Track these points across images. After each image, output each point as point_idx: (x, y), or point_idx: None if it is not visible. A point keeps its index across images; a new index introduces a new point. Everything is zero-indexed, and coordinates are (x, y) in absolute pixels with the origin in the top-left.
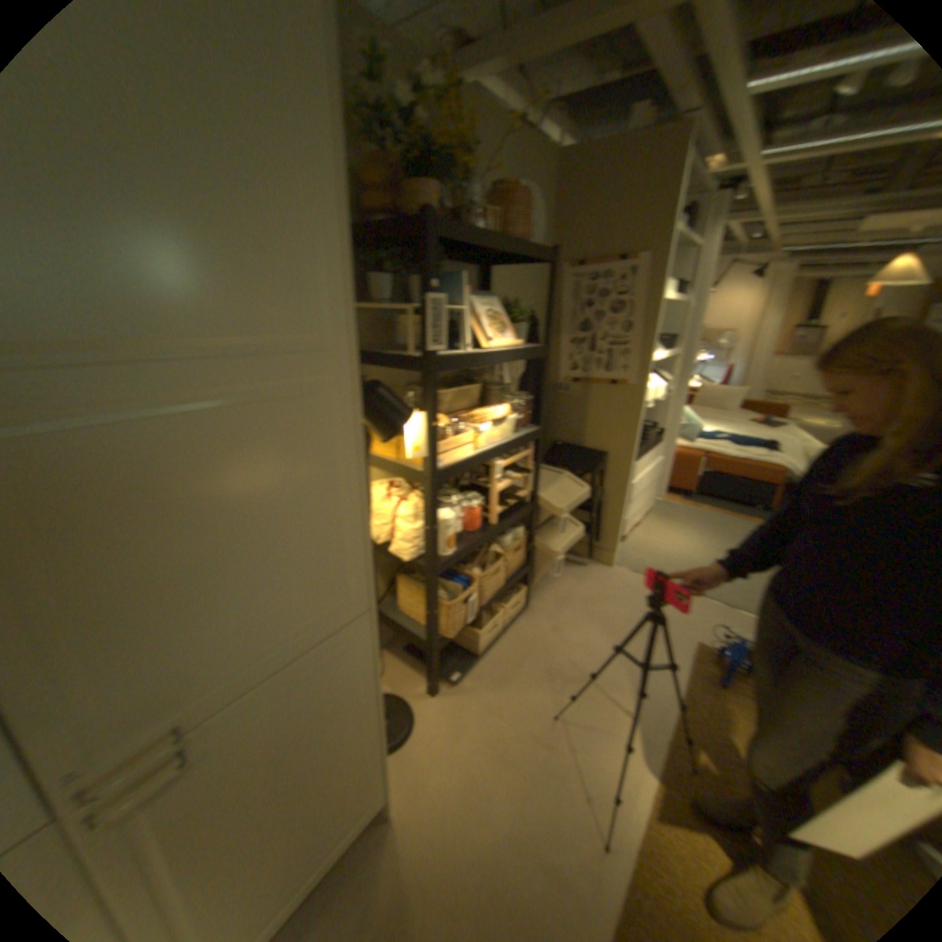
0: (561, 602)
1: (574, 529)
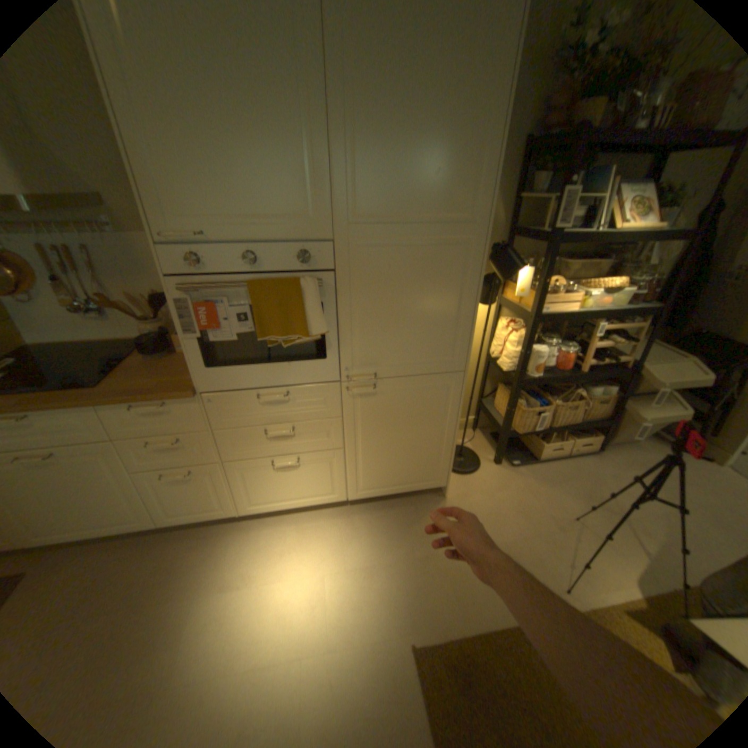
0: (635, 464)
1: (679, 410)
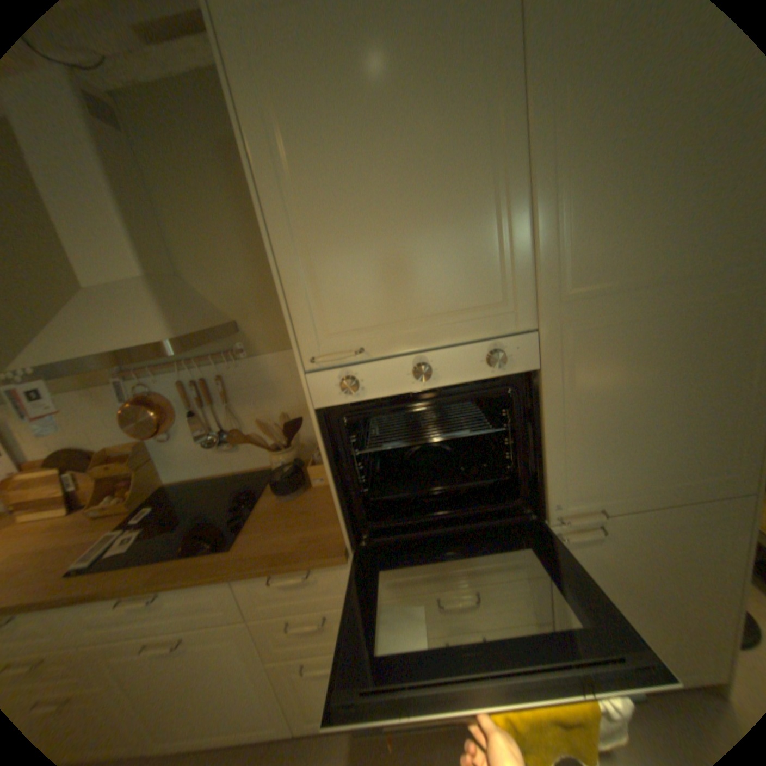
0: None
1: None
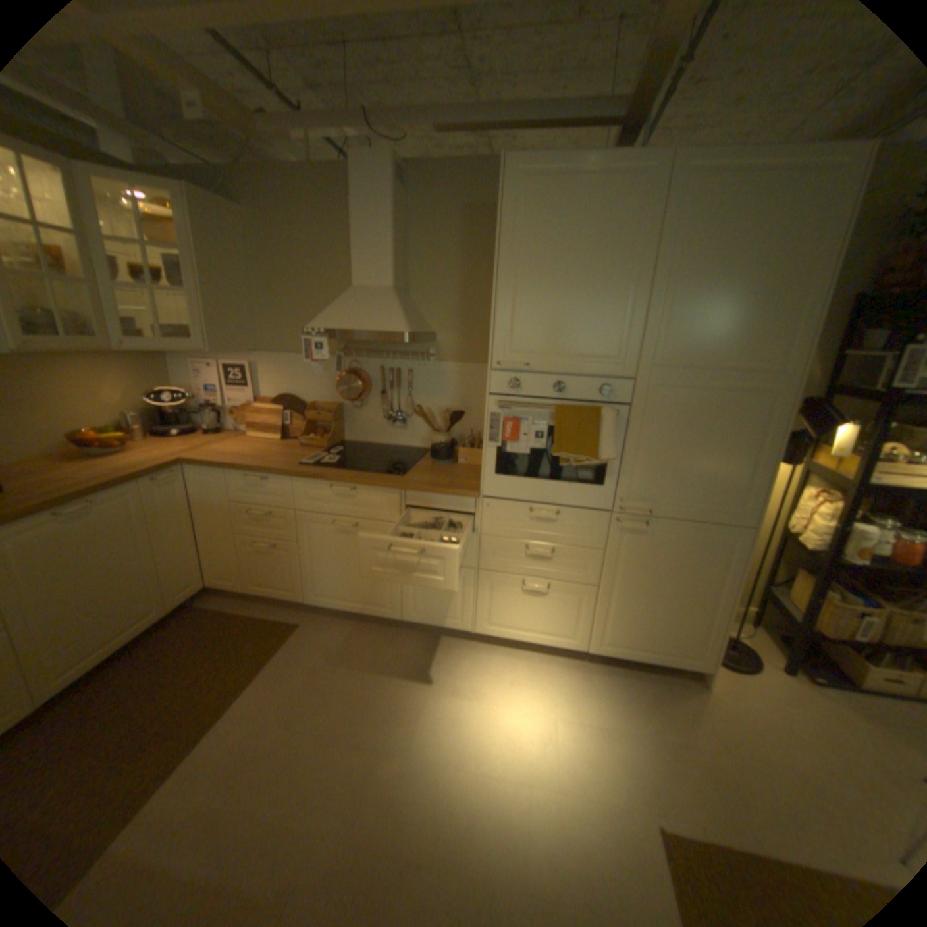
0: None
1: None
